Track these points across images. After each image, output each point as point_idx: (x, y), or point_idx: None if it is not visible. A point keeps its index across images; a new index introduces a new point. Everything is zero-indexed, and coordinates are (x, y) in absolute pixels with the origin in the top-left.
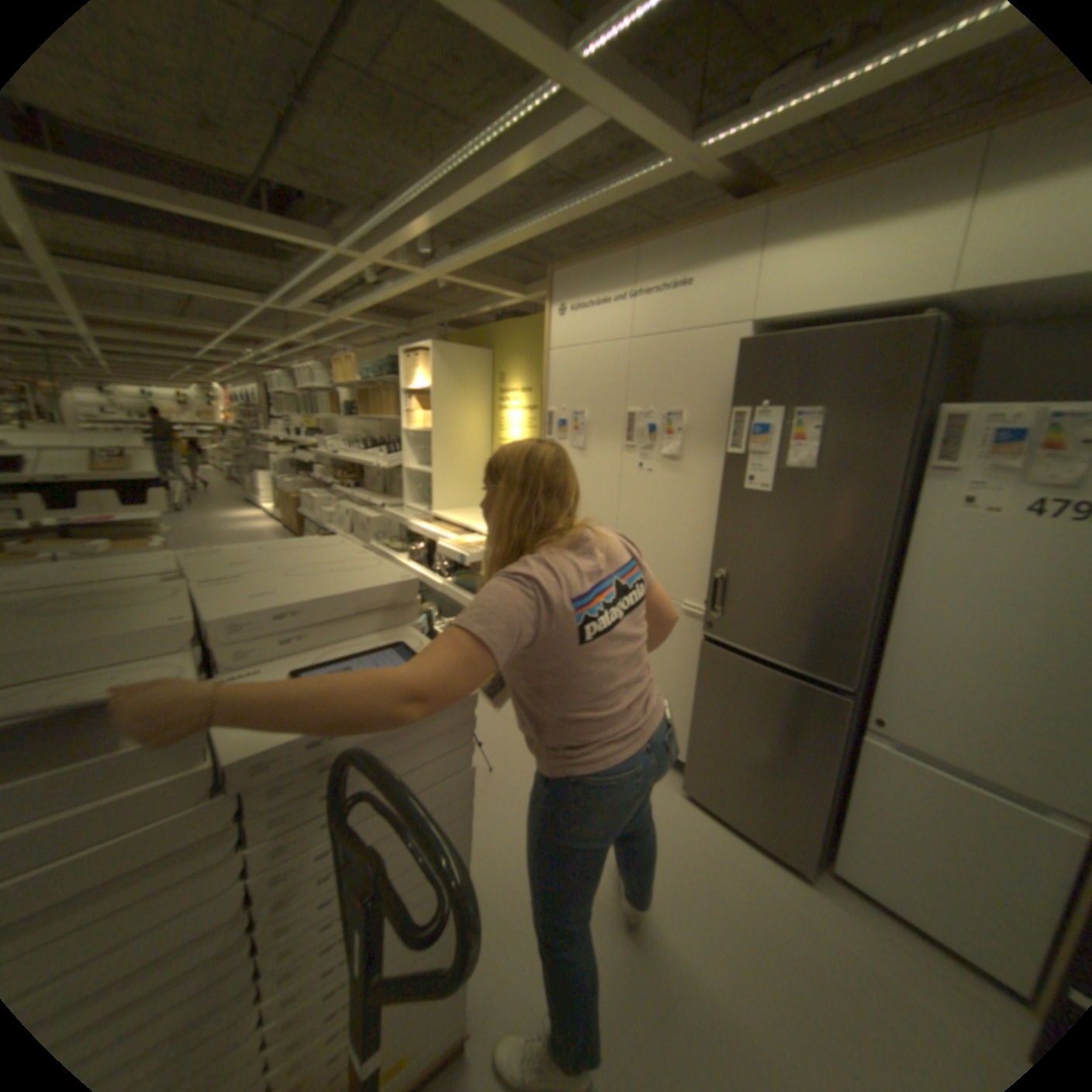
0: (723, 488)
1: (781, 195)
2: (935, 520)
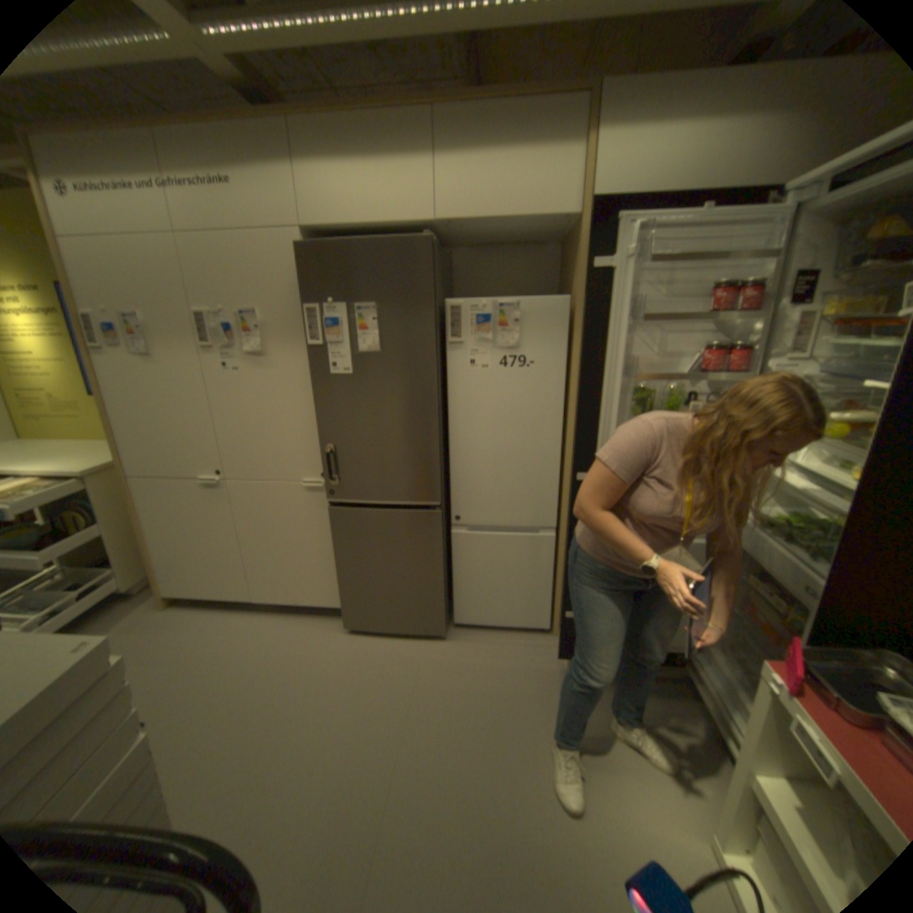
0: (311, 376)
1: (296, 113)
2: (458, 378)
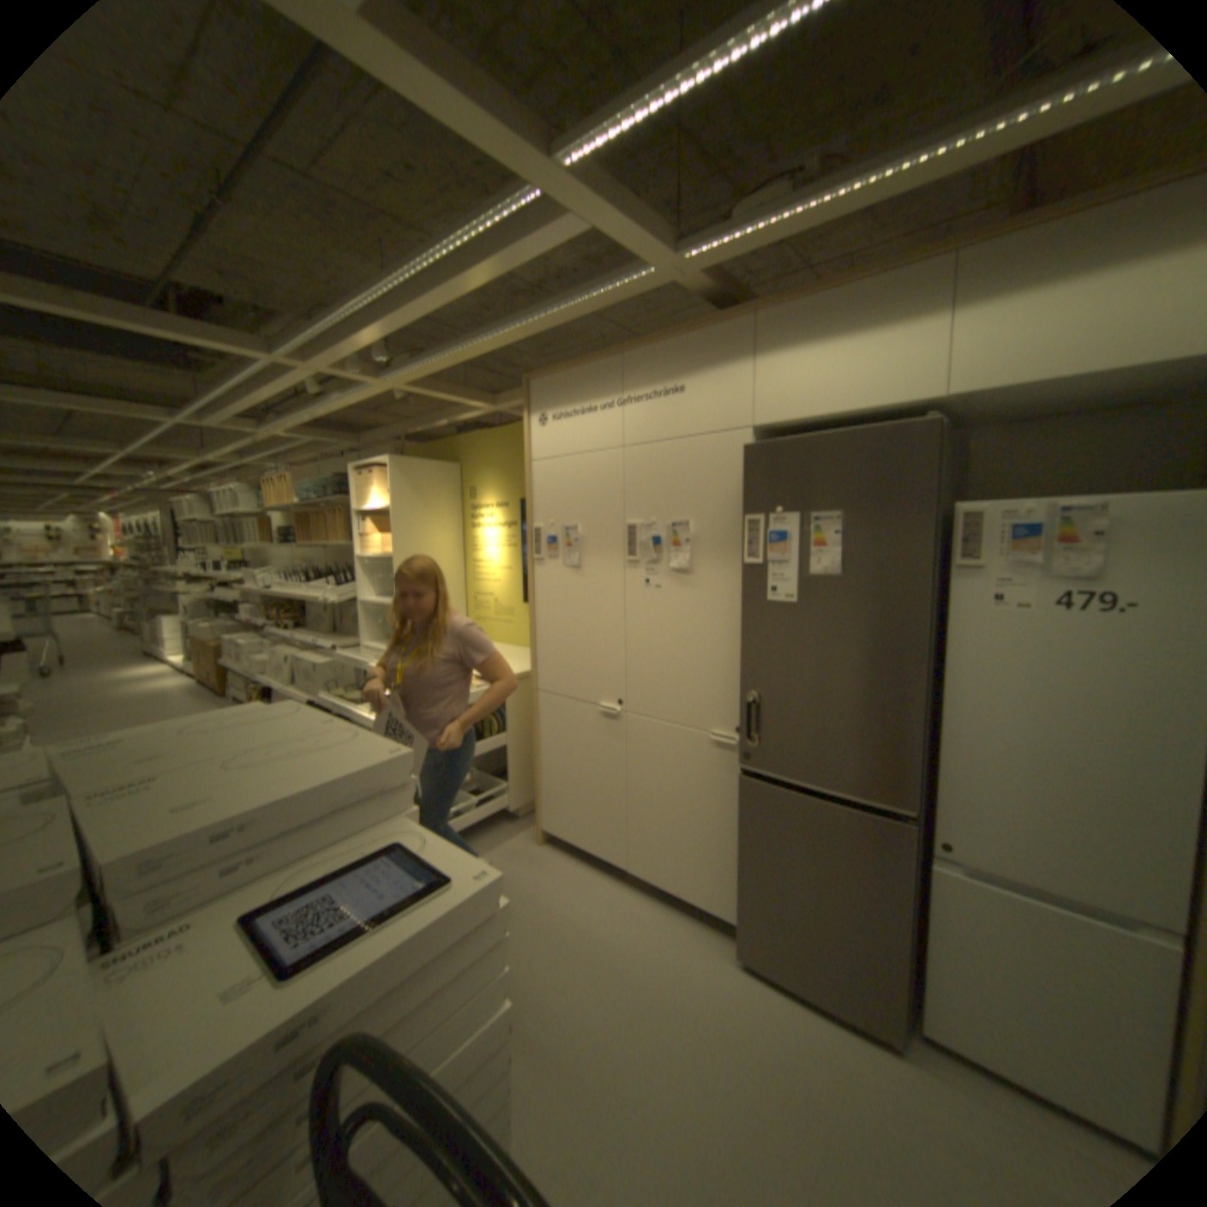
0: (742, 601)
1: (768, 305)
2: (968, 620)
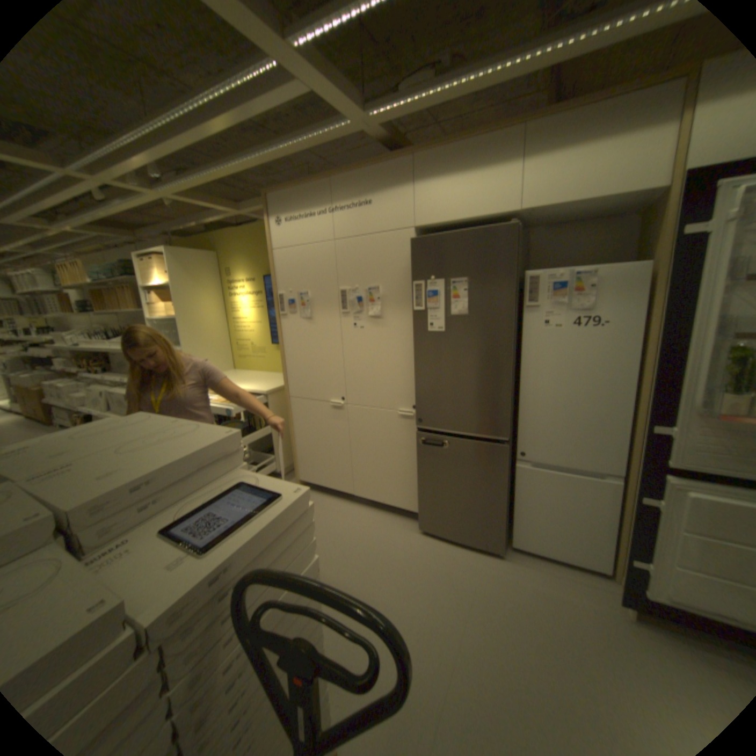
0: (412, 332)
1: (420, 150)
2: (532, 335)
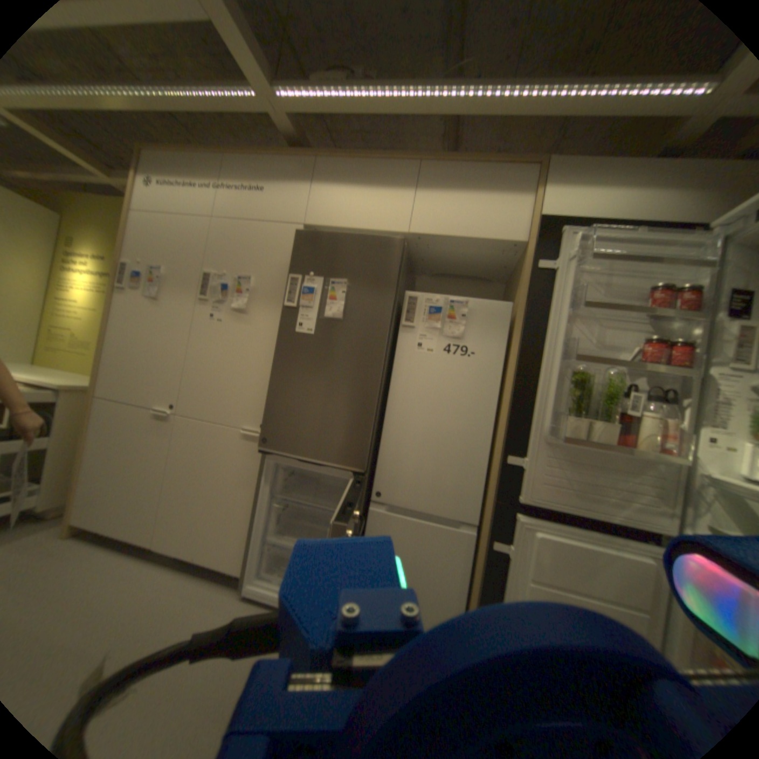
0: (279, 336)
1: (323, 156)
2: (404, 357)
